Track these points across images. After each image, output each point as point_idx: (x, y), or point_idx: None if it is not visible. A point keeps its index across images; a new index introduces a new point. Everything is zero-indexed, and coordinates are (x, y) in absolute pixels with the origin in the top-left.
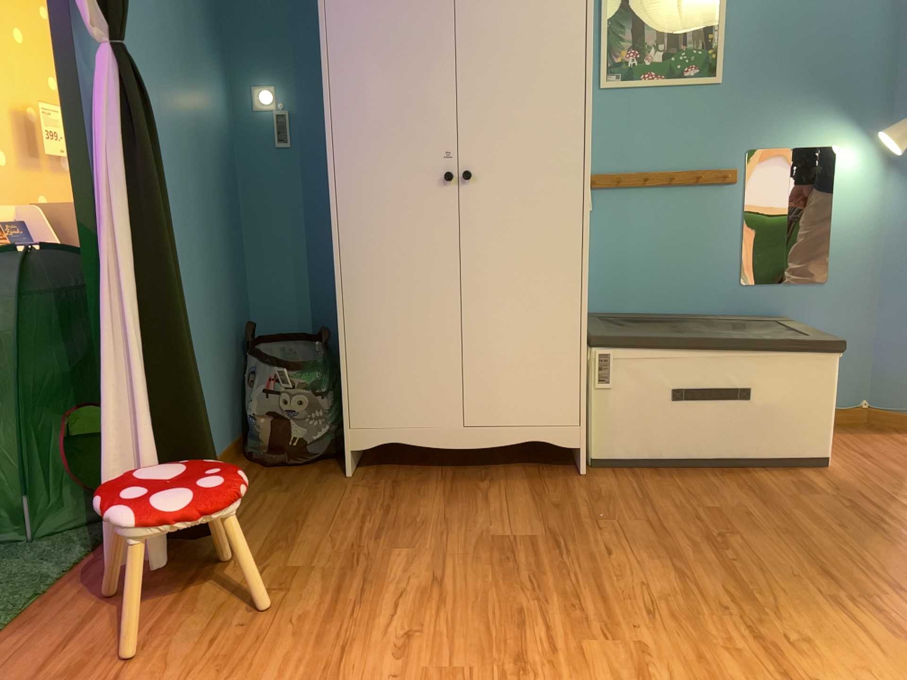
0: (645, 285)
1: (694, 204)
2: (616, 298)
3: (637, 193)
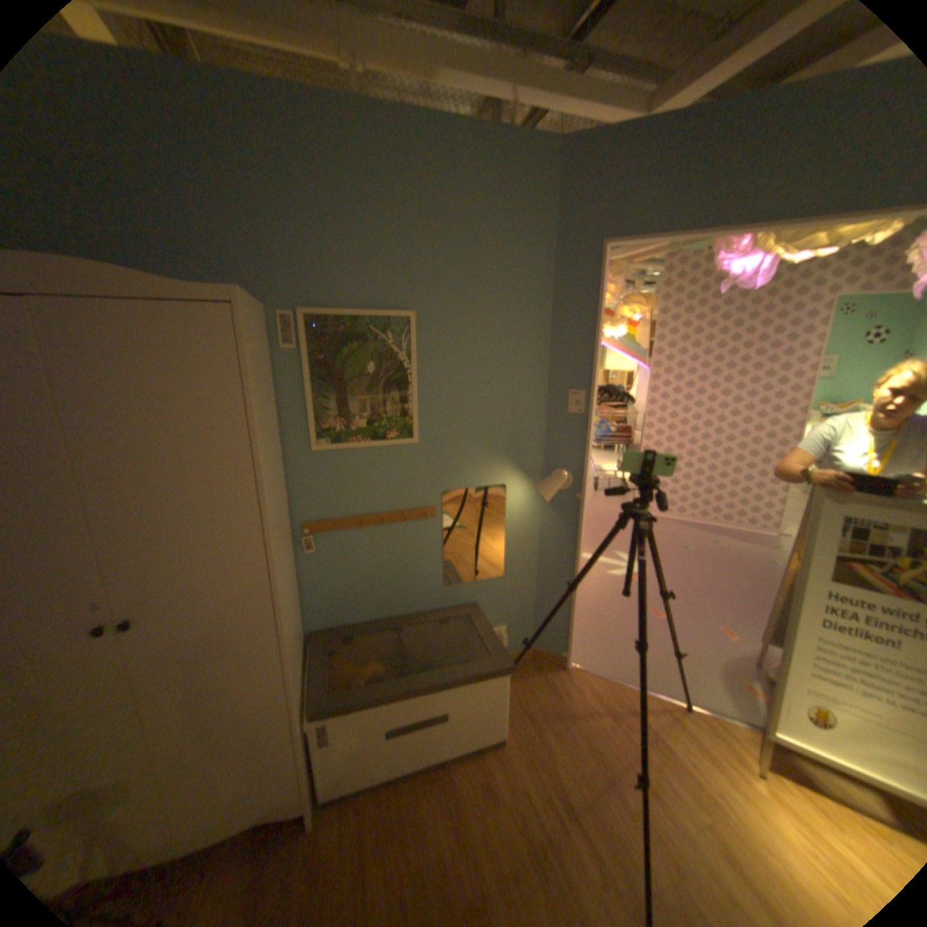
0: (369, 600)
1: (403, 535)
2: (345, 614)
3: (355, 532)
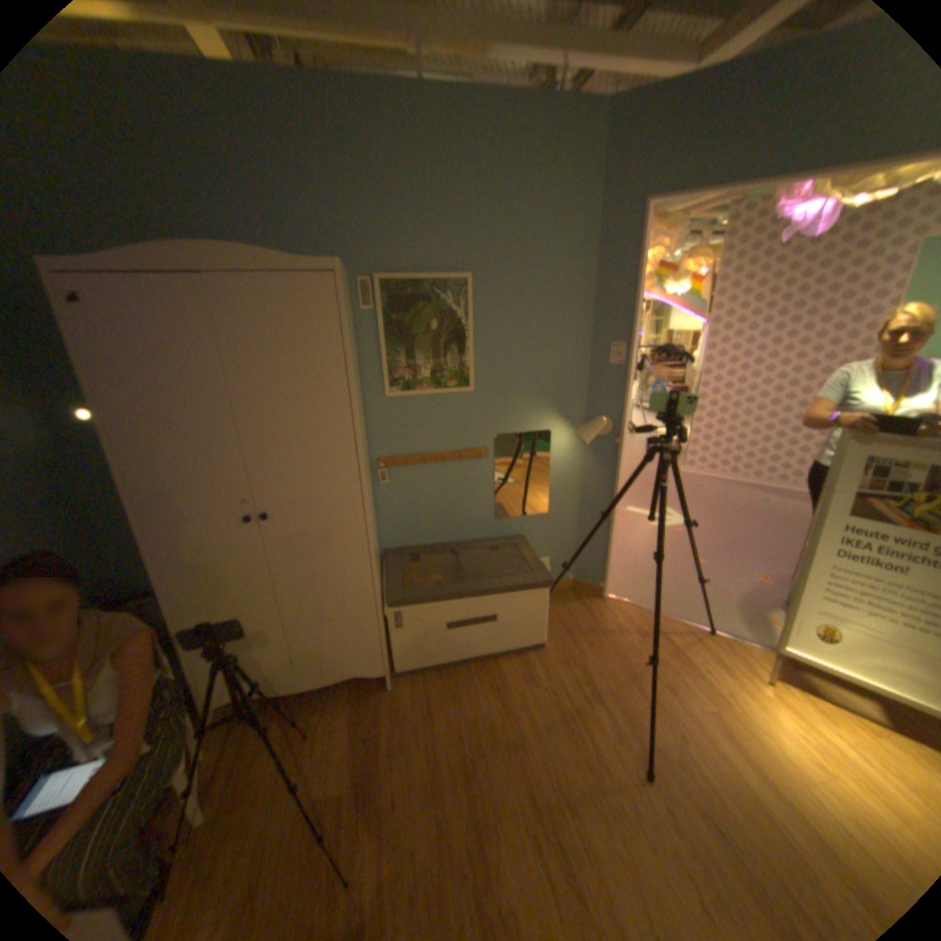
0: (431, 527)
1: (460, 473)
2: (412, 537)
3: (420, 469)
